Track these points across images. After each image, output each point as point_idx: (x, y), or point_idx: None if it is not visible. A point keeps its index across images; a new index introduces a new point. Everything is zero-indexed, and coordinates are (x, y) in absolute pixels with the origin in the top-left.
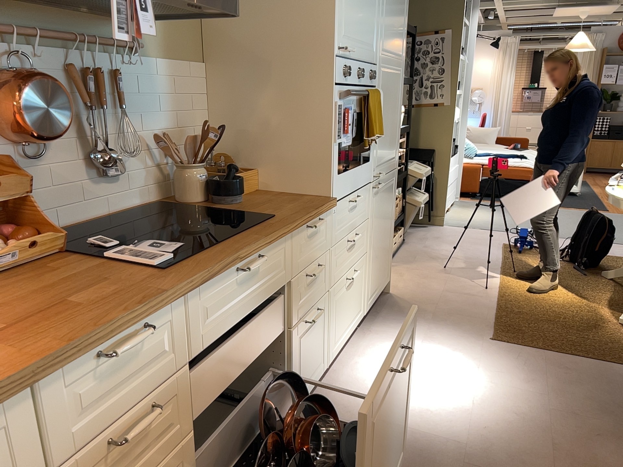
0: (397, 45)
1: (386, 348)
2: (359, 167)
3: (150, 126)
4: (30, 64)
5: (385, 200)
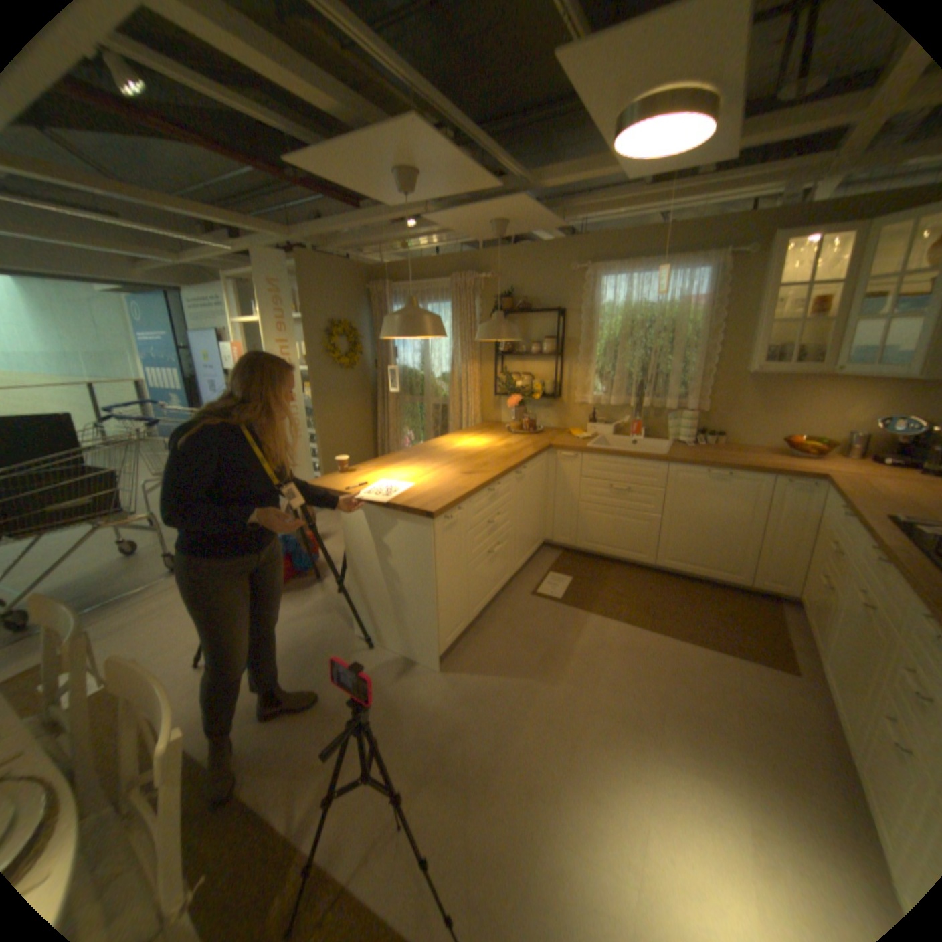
0: None
1: None
2: None
3: None
4: None
5: None
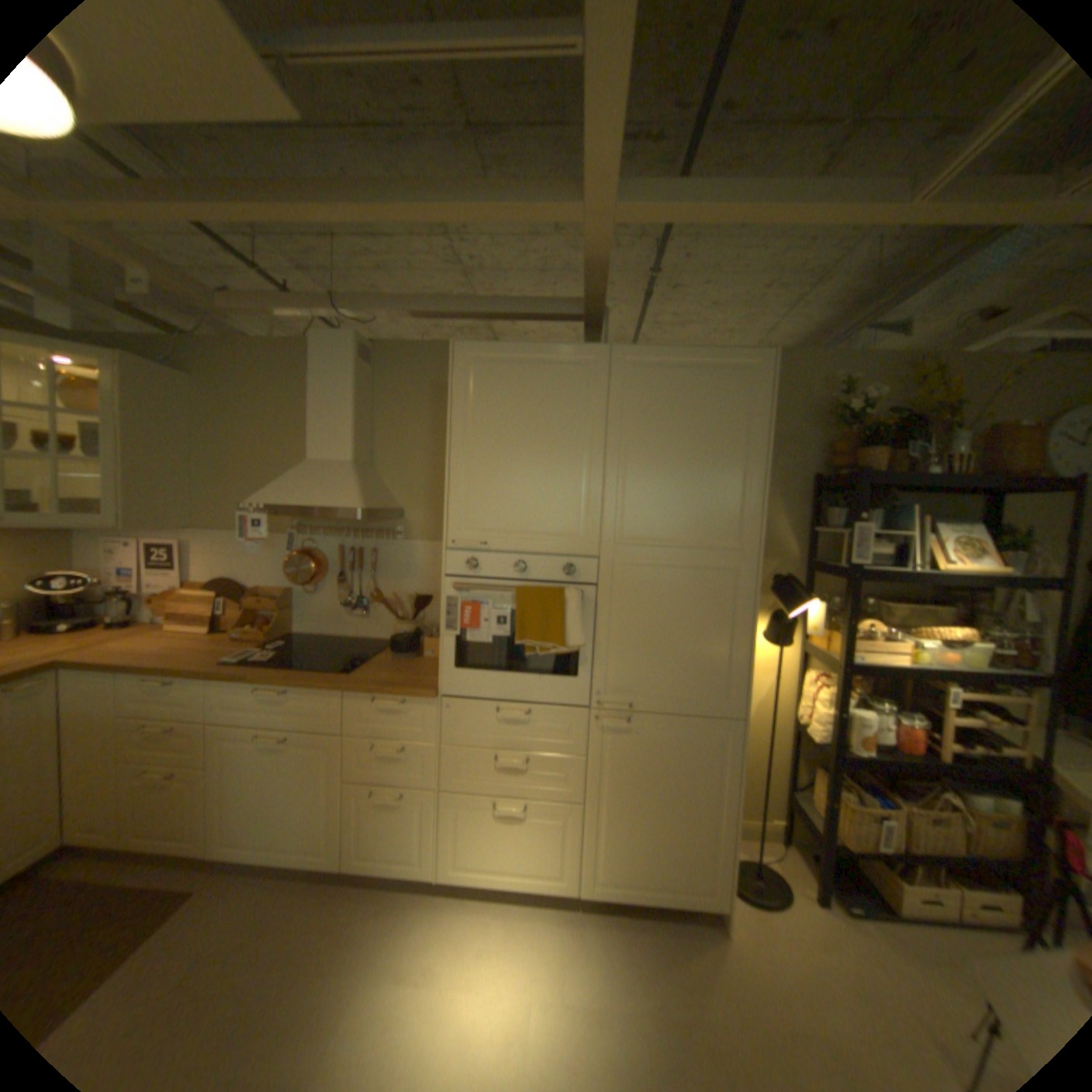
0: (700, 528)
1: (538, 957)
2: (530, 676)
3: (402, 587)
4: (318, 545)
5: (670, 757)
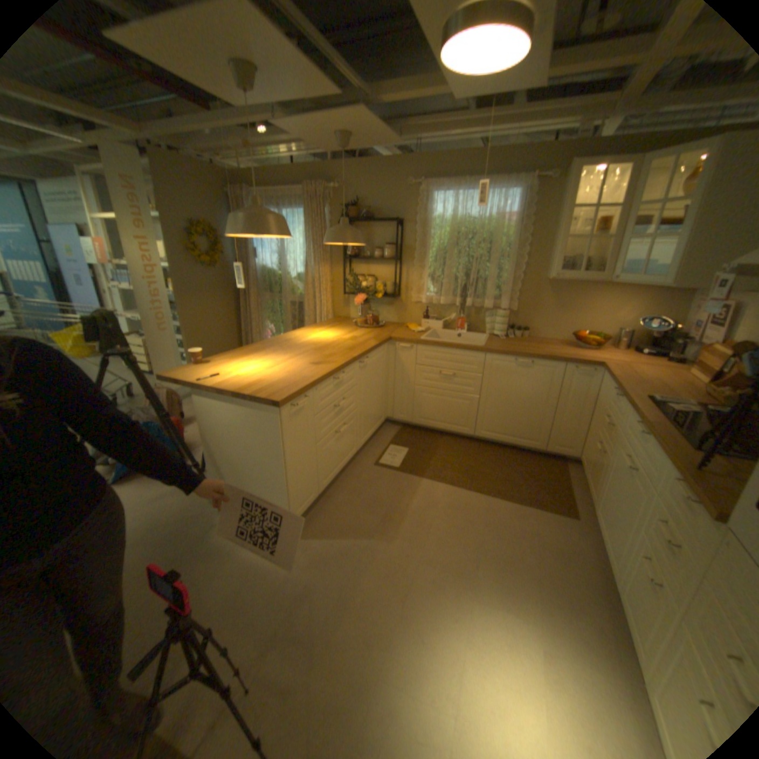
0: None
1: None
2: None
3: None
4: None
5: None
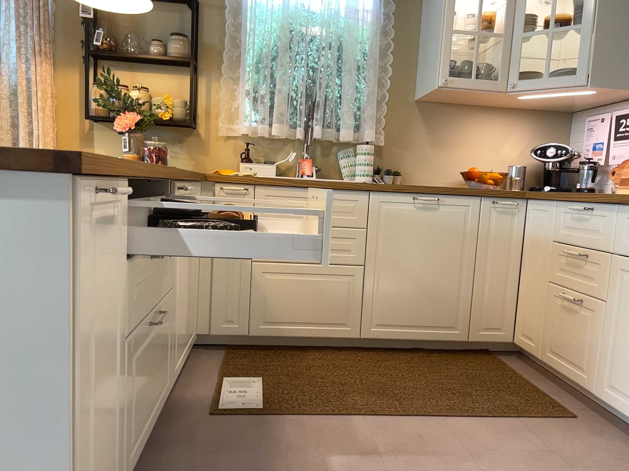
0: None
1: None
2: None
3: None
4: None
5: None
